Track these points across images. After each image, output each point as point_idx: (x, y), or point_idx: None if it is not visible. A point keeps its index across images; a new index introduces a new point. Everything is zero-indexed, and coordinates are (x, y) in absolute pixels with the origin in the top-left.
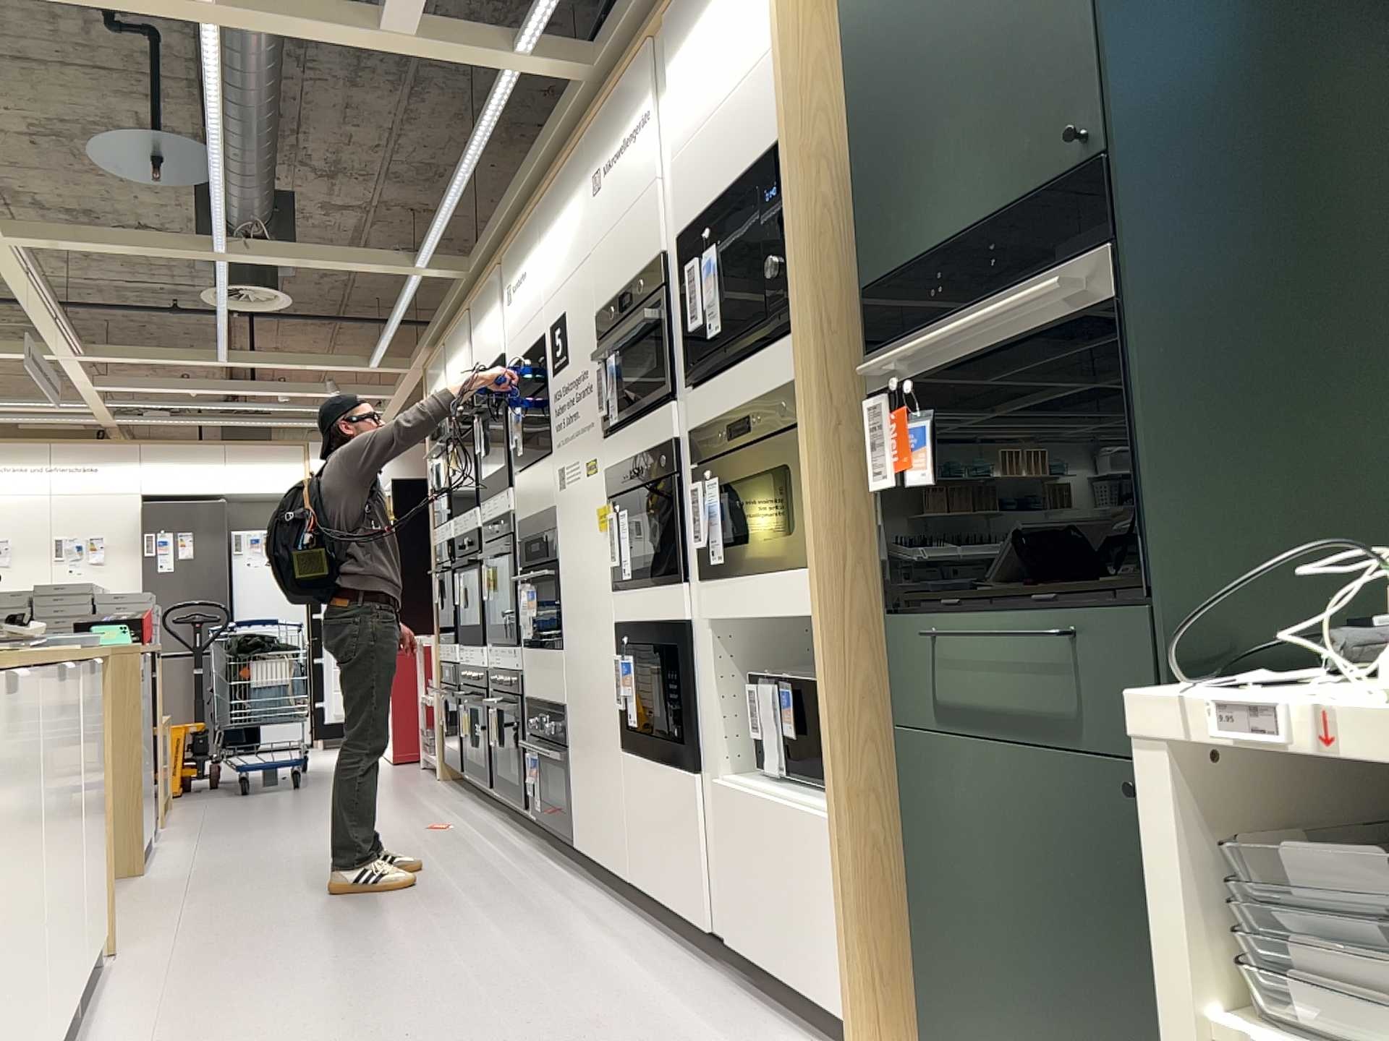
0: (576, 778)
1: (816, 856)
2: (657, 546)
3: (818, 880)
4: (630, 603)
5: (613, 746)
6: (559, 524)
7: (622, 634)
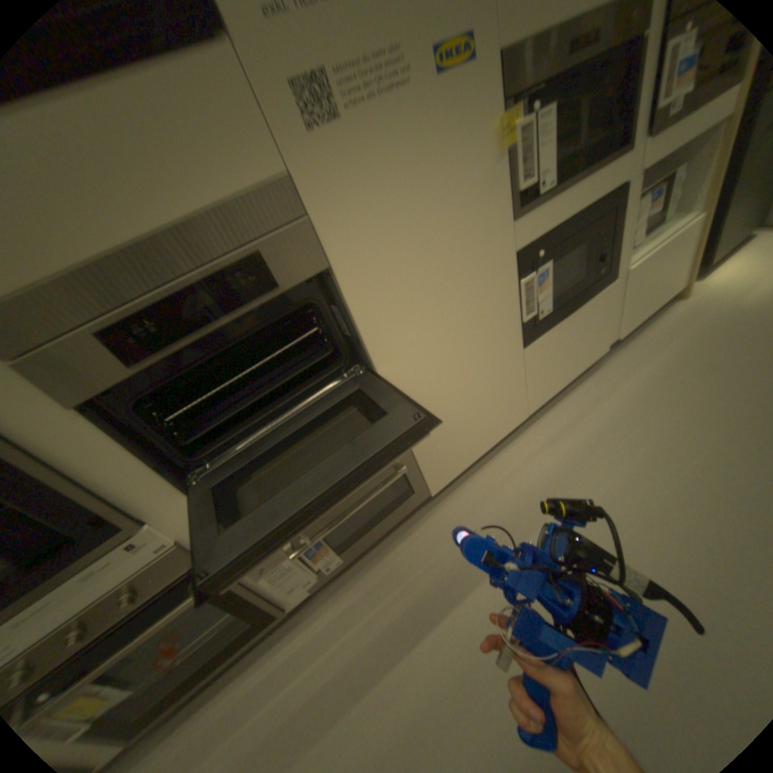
0: (430, 450)
1: (687, 241)
2: (590, 133)
3: (685, 251)
4: (547, 212)
5: (507, 359)
6: (324, 203)
7: (533, 252)
